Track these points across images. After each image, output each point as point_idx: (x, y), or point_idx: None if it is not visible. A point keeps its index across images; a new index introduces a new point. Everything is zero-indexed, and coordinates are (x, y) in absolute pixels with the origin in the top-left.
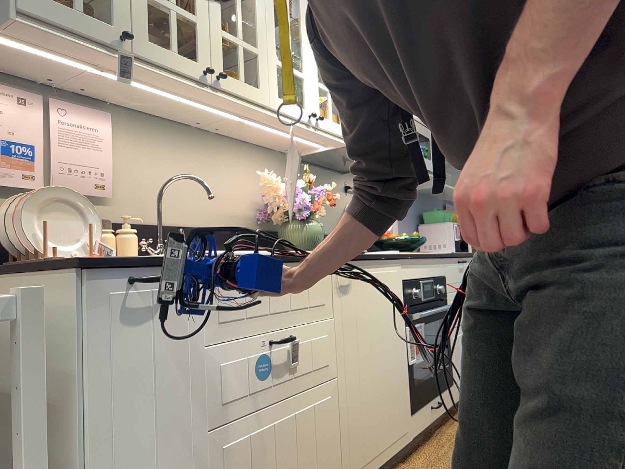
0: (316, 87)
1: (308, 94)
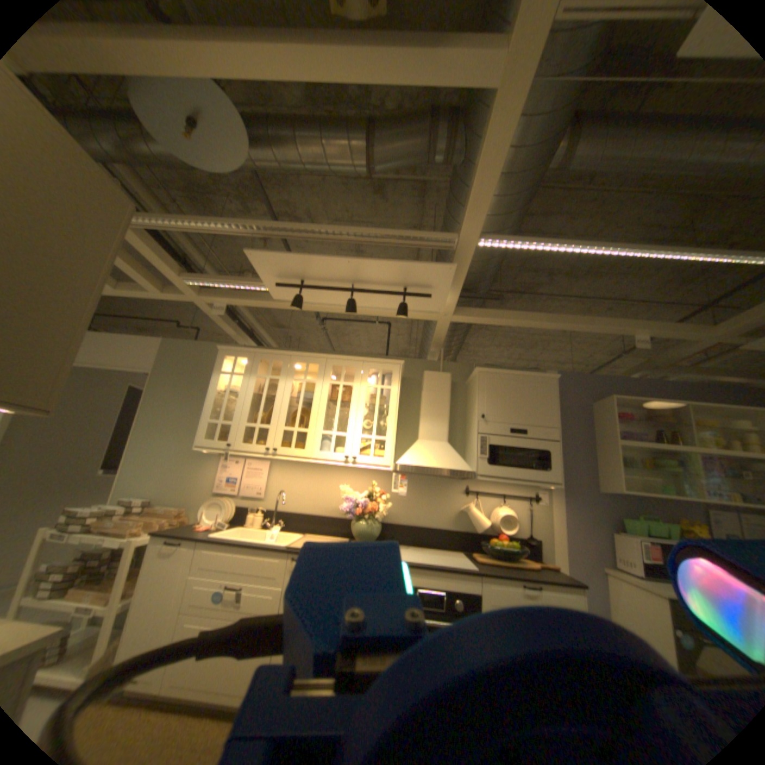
0: (357, 439)
1: (347, 444)
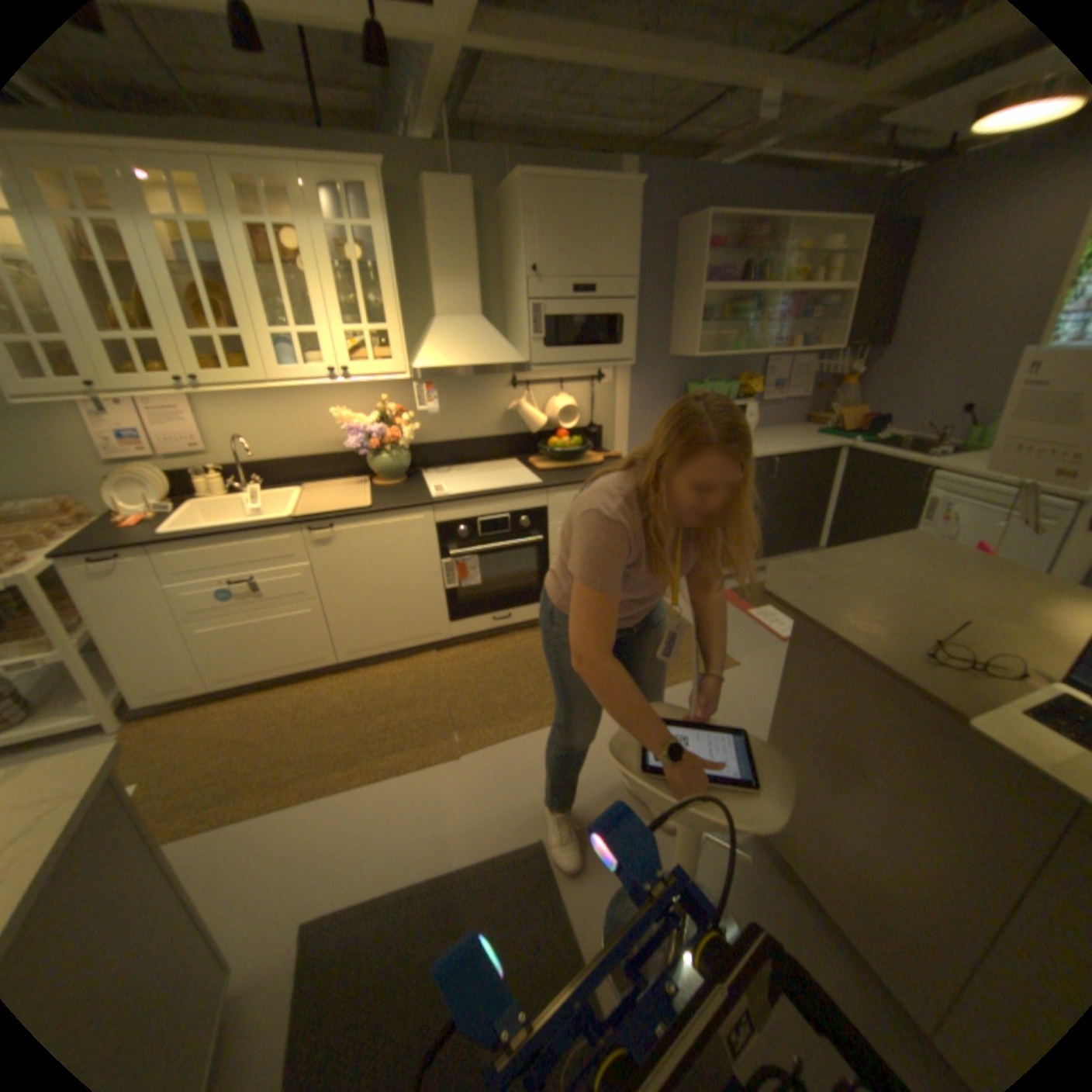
0: (341, 337)
1: (327, 350)
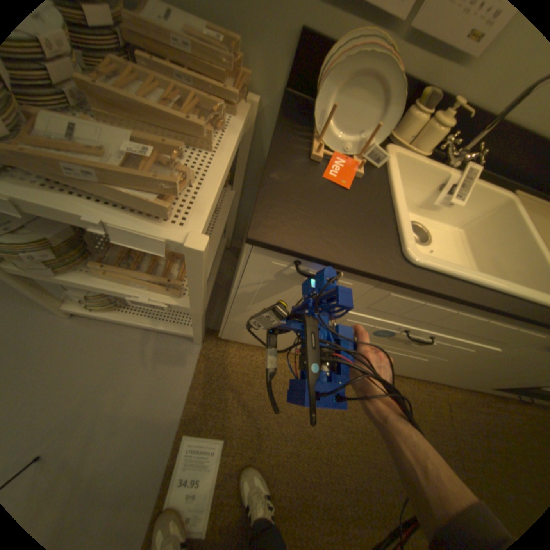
0: None
1: None
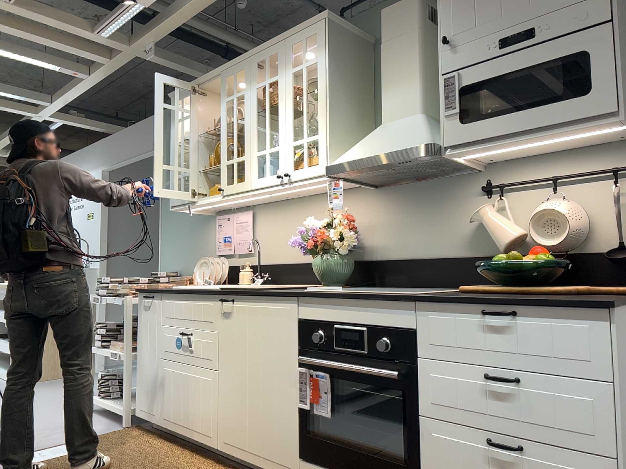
0: (289, 148)
1: (280, 160)
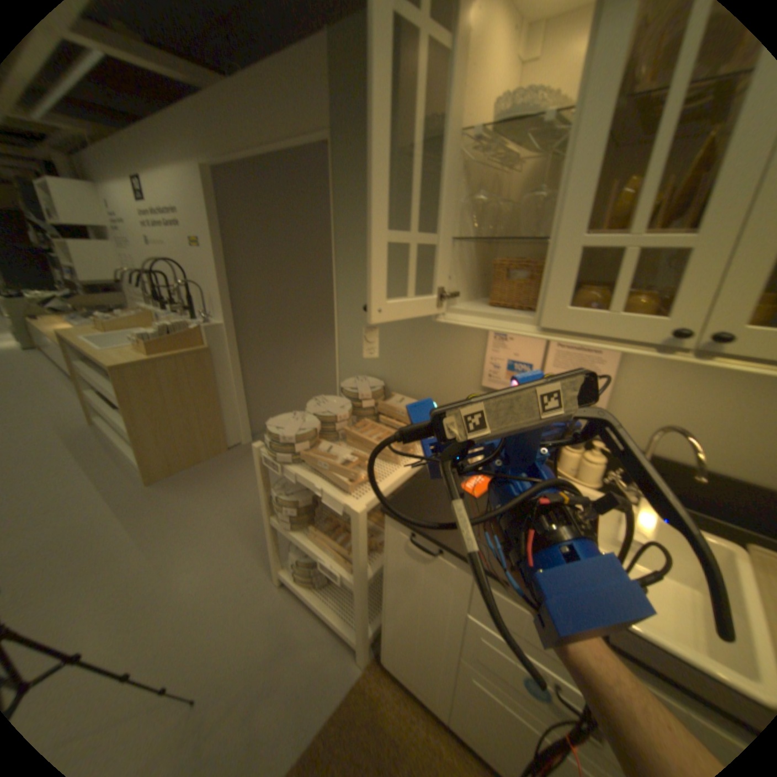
0: None
1: None
